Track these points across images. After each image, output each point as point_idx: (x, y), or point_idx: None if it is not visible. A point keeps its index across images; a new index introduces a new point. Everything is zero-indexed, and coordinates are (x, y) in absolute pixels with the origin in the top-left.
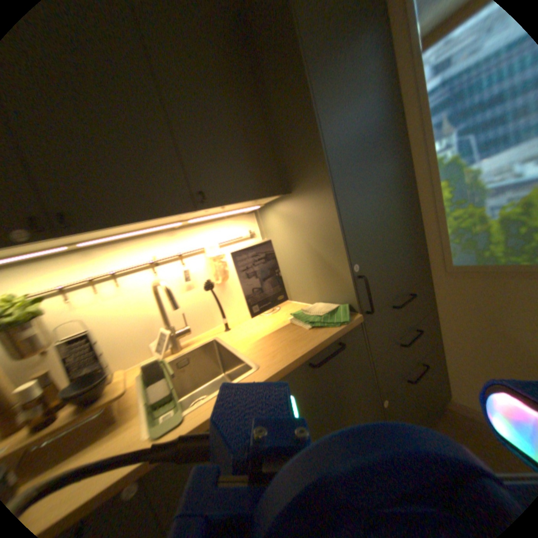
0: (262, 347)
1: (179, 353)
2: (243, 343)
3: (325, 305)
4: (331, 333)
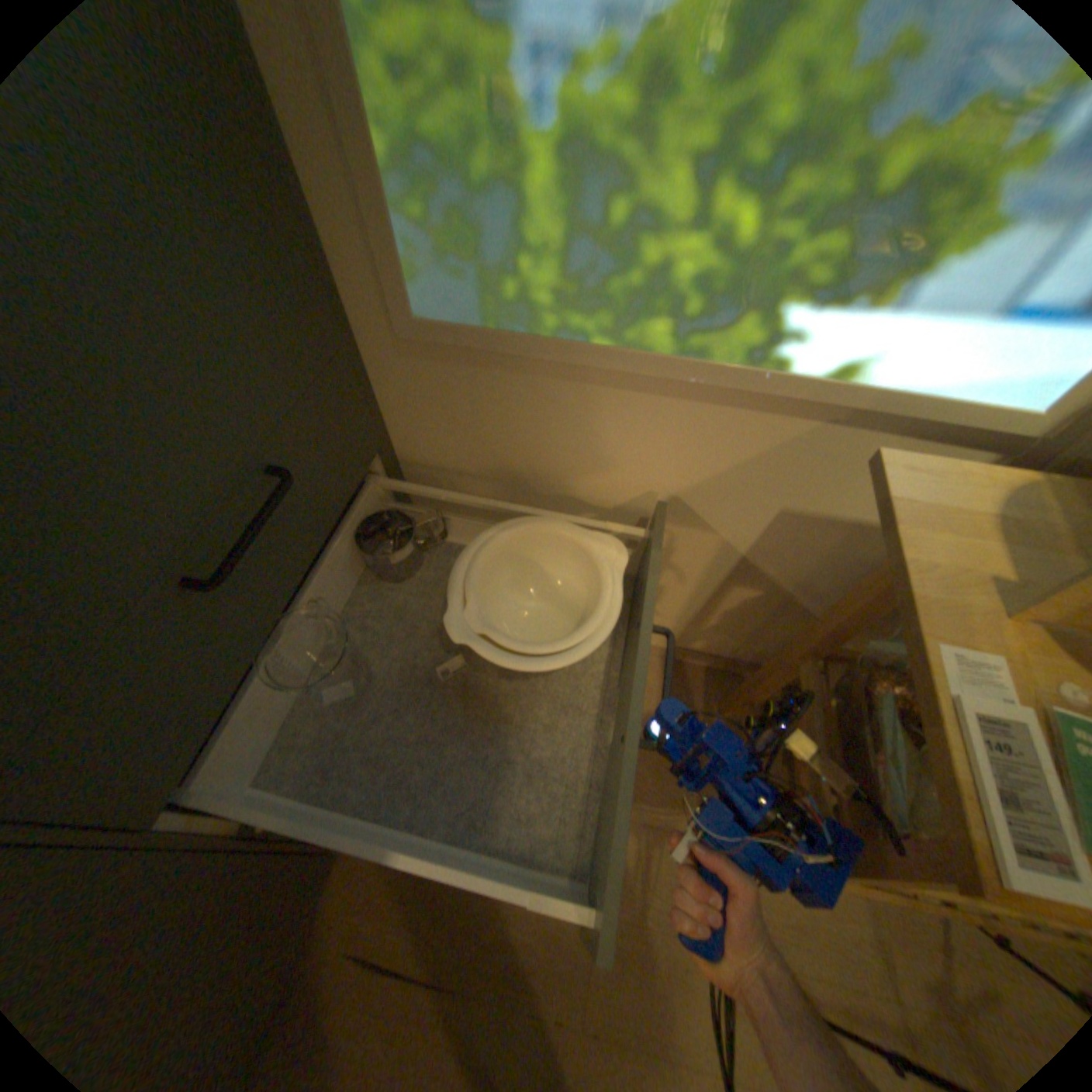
0: None
1: None
2: None
3: None
4: None
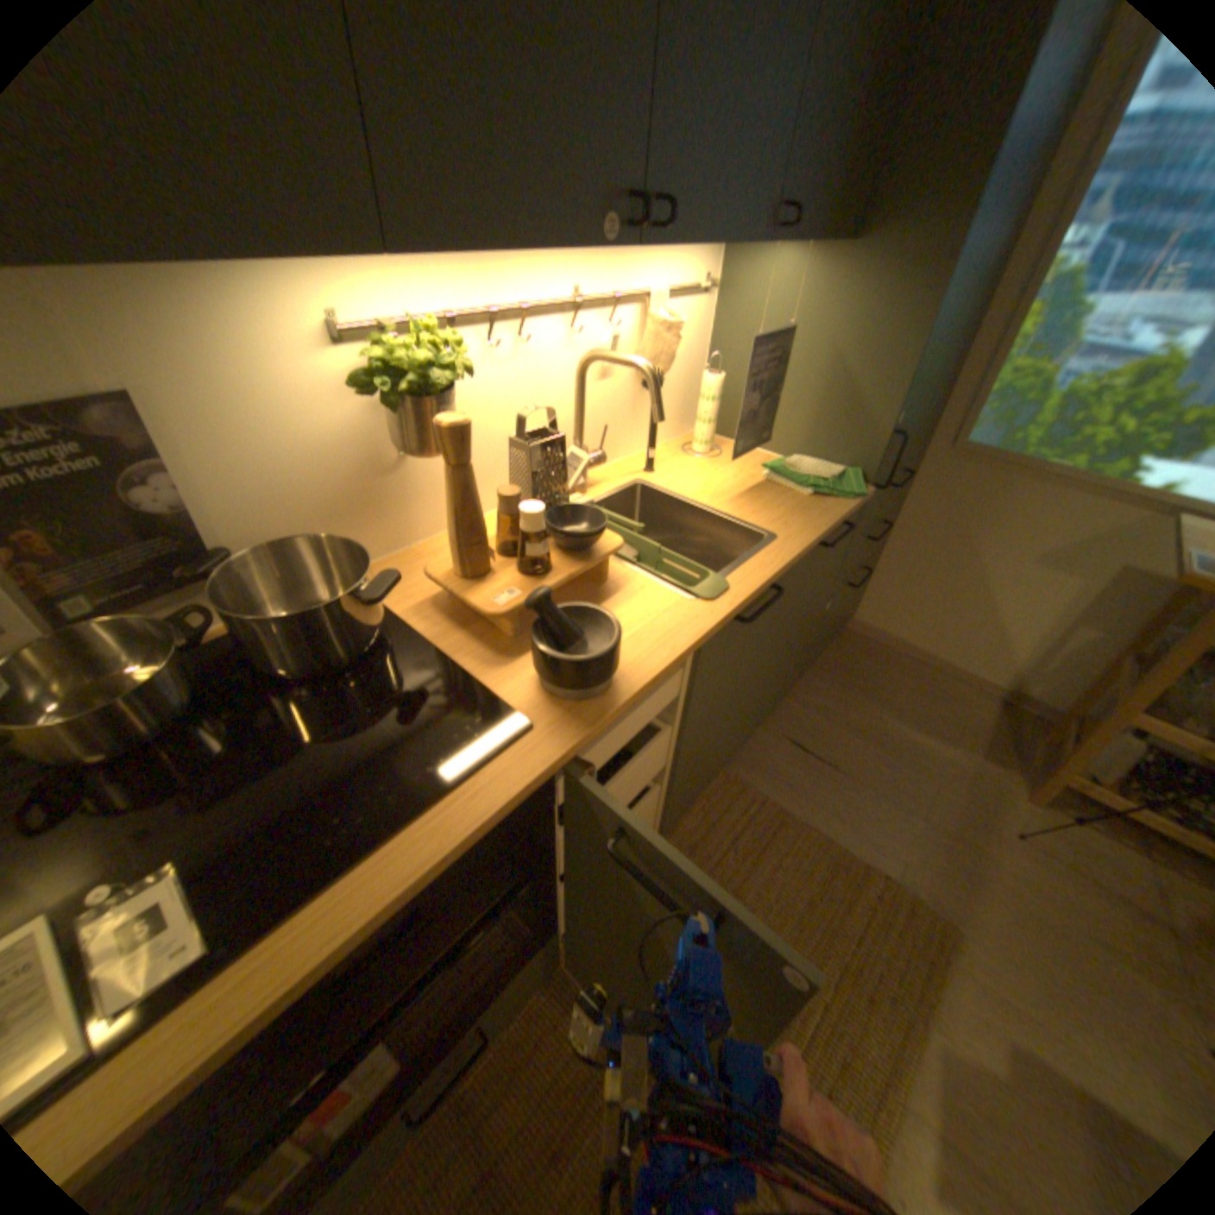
0: (754, 511)
1: (592, 498)
2: (712, 501)
3: (821, 464)
4: (843, 509)
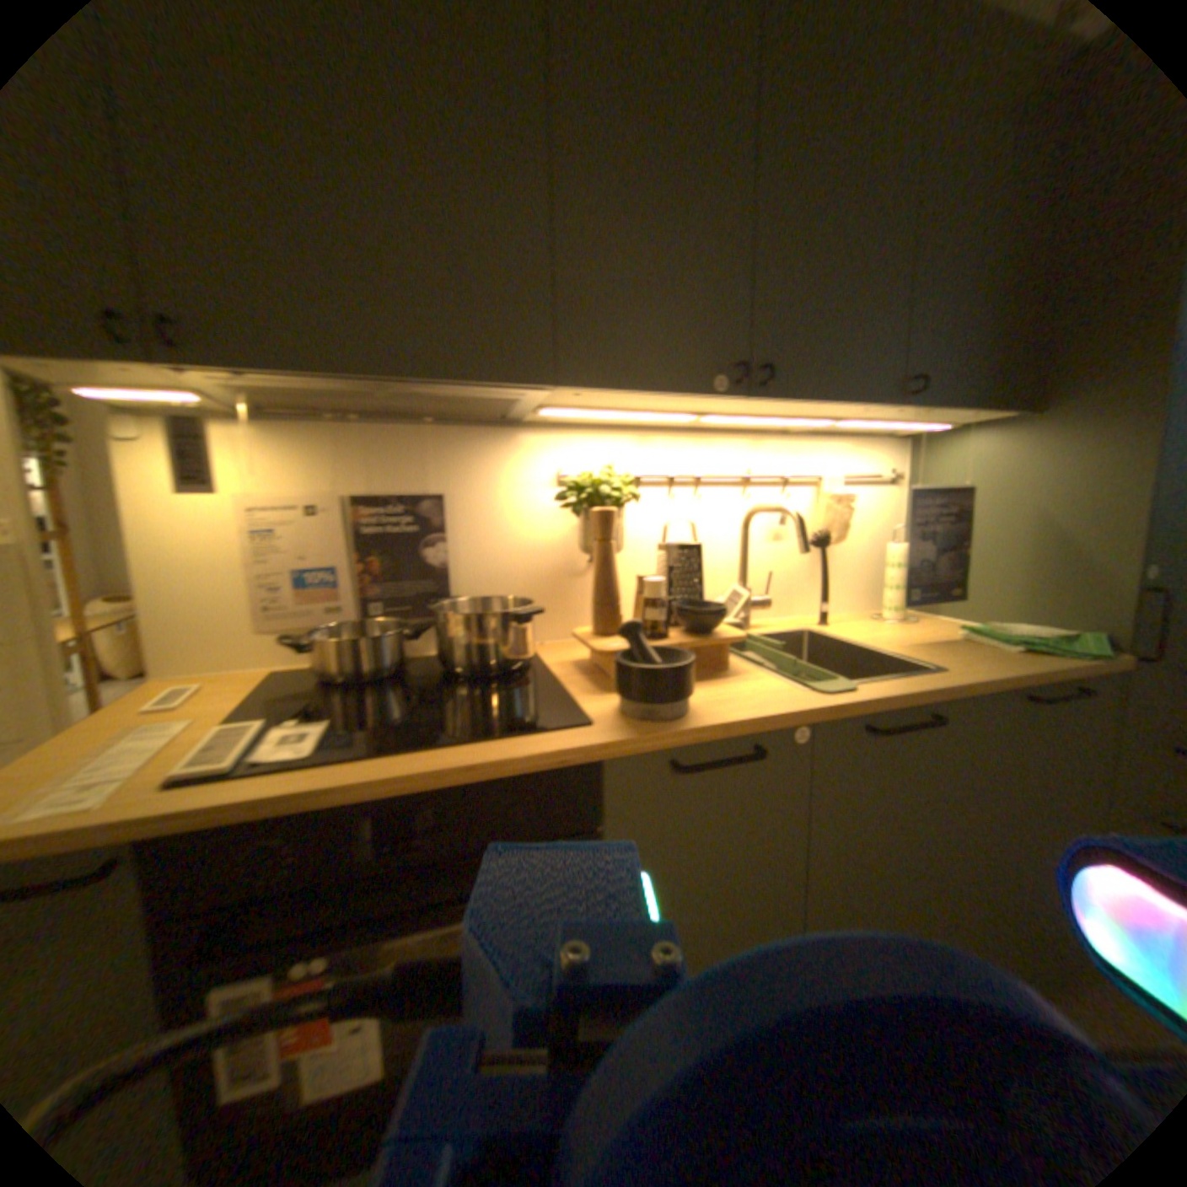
0: (929, 653)
1: (750, 631)
2: (880, 643)
3: (1045, 628)
4: (1070, 667)
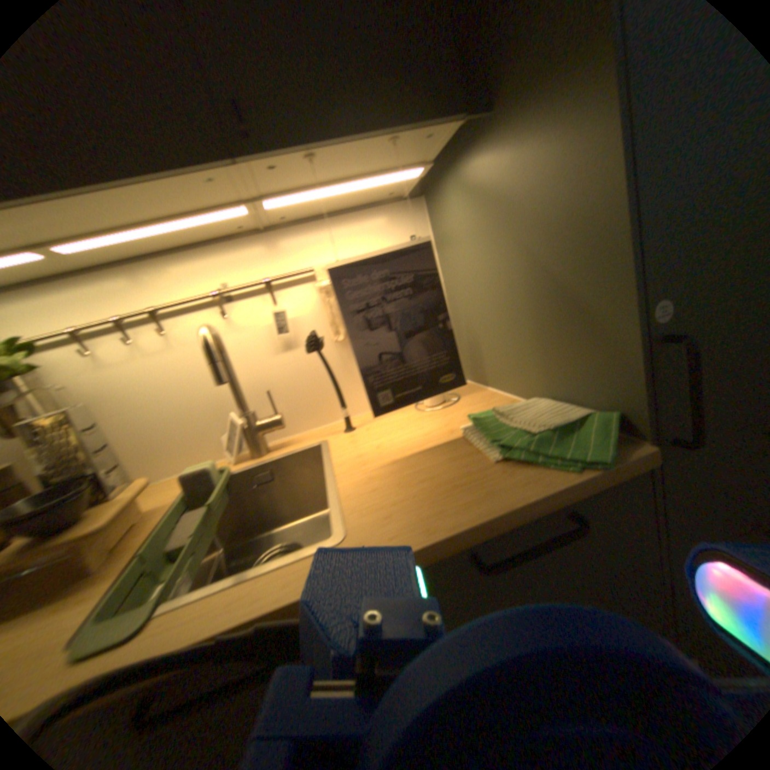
0: (376, 486)
1: (255, 462)
2: (352, 467)
3: (553, 408)
4: (548, 488)
